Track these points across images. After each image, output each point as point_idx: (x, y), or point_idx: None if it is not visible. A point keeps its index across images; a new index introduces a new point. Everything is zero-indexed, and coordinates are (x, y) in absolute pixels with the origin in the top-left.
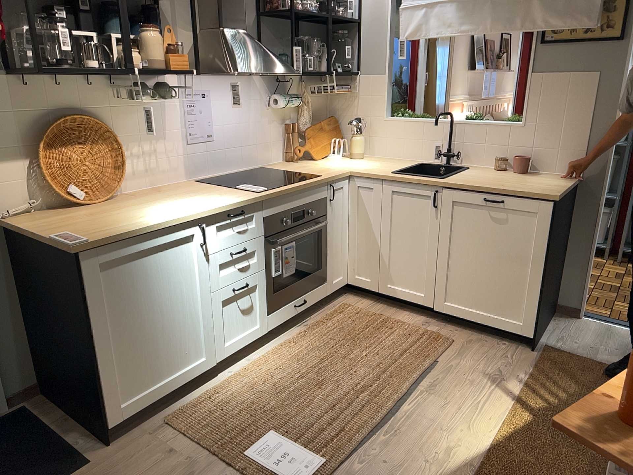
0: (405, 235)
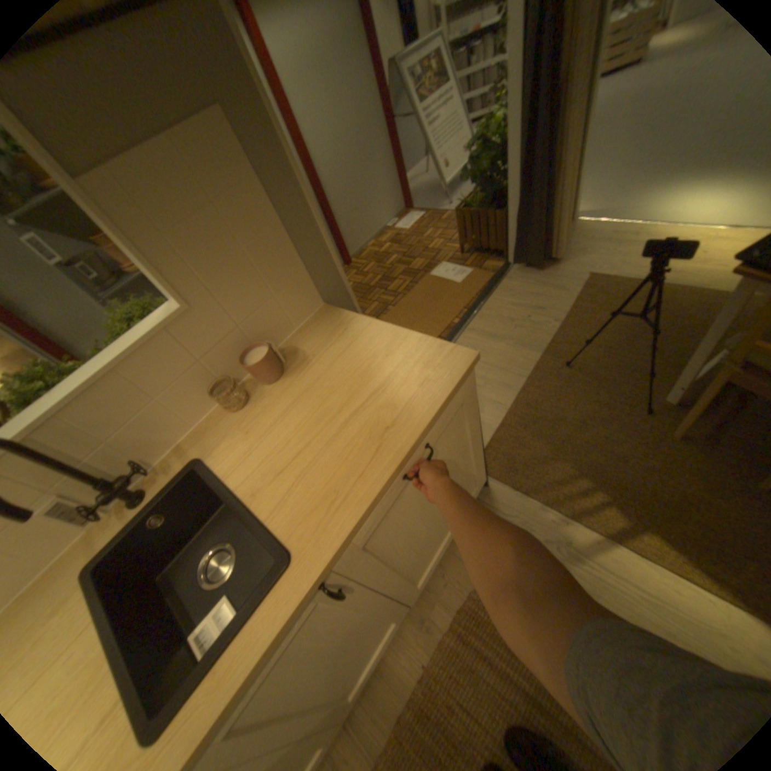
0: (318, 674)
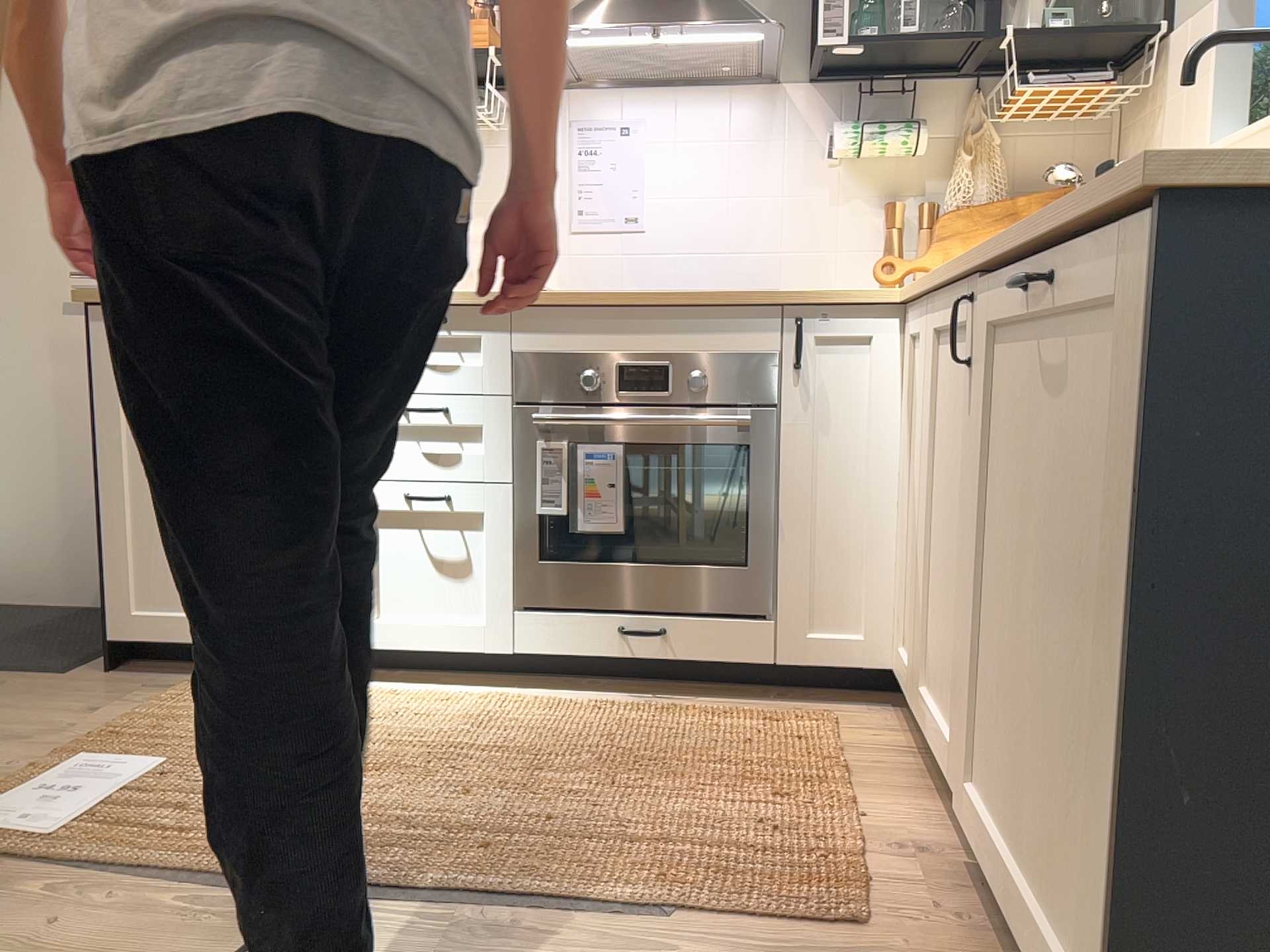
0: (951, 498)
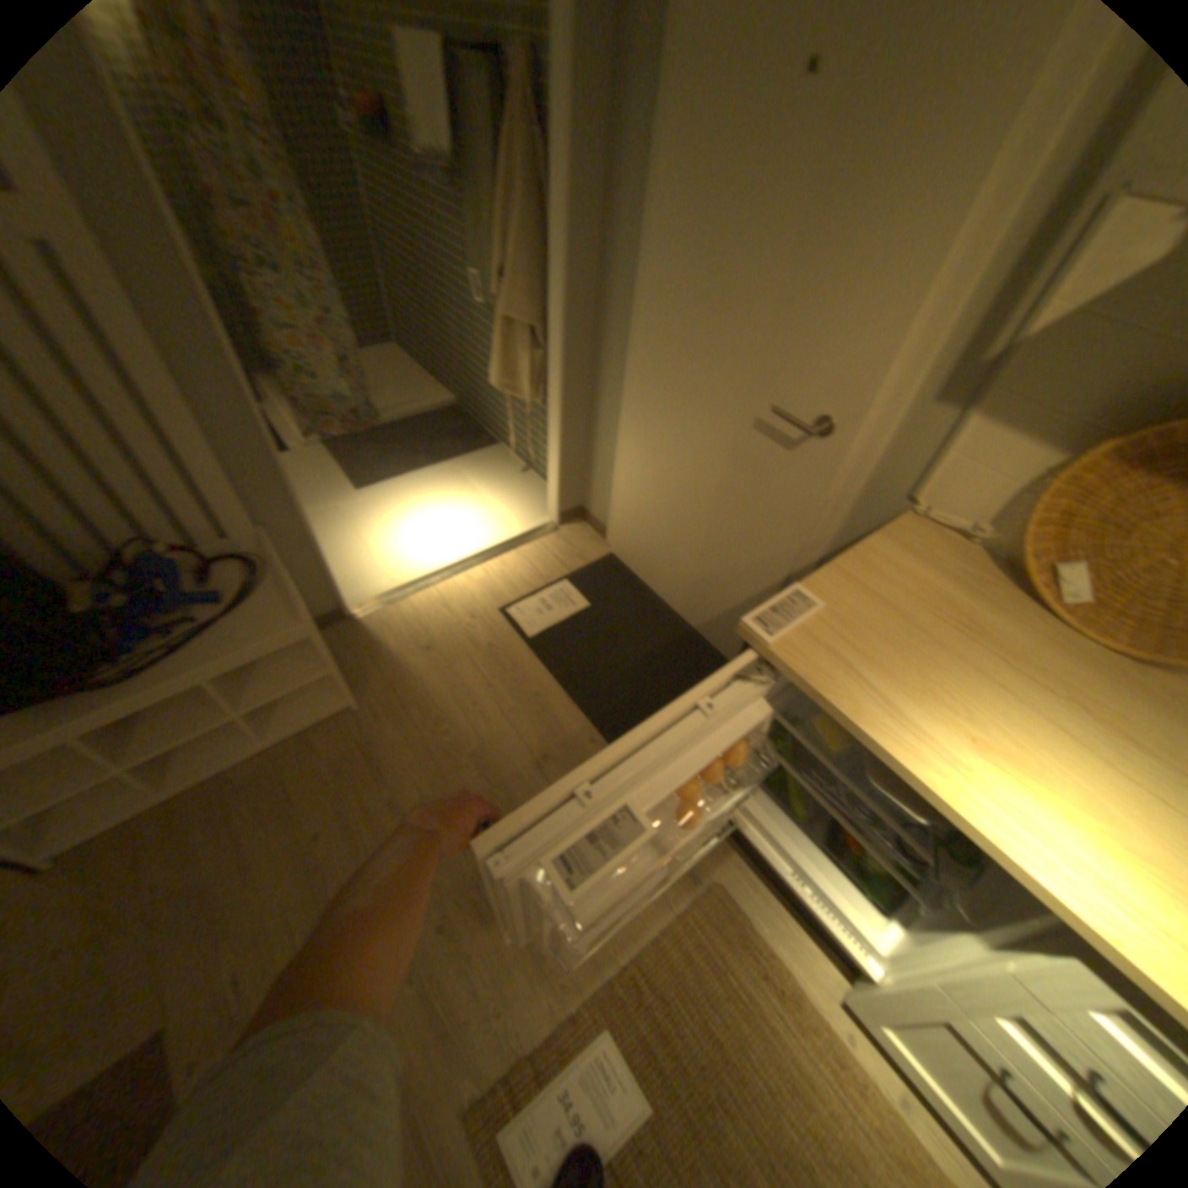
0: None
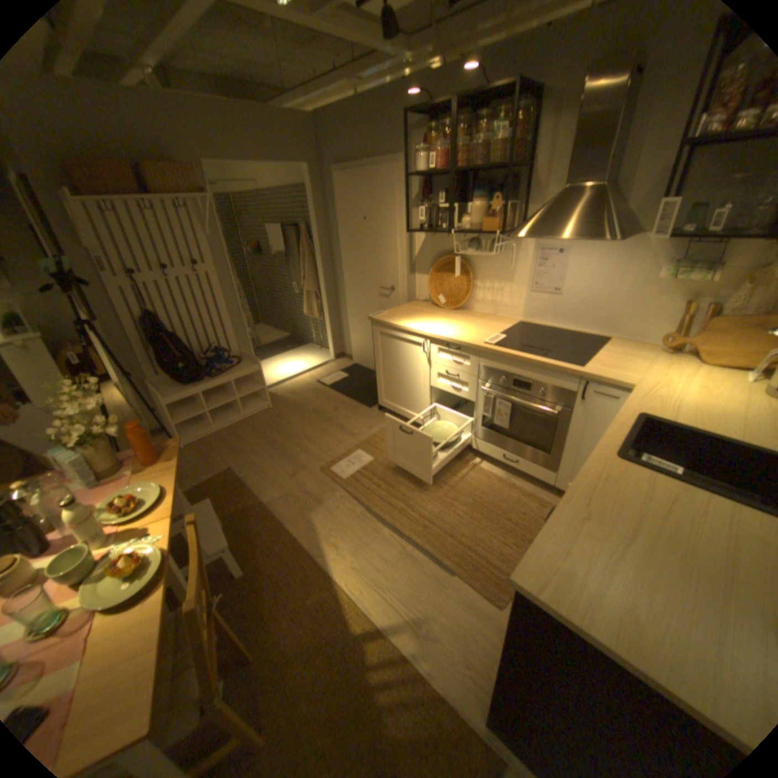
0: None
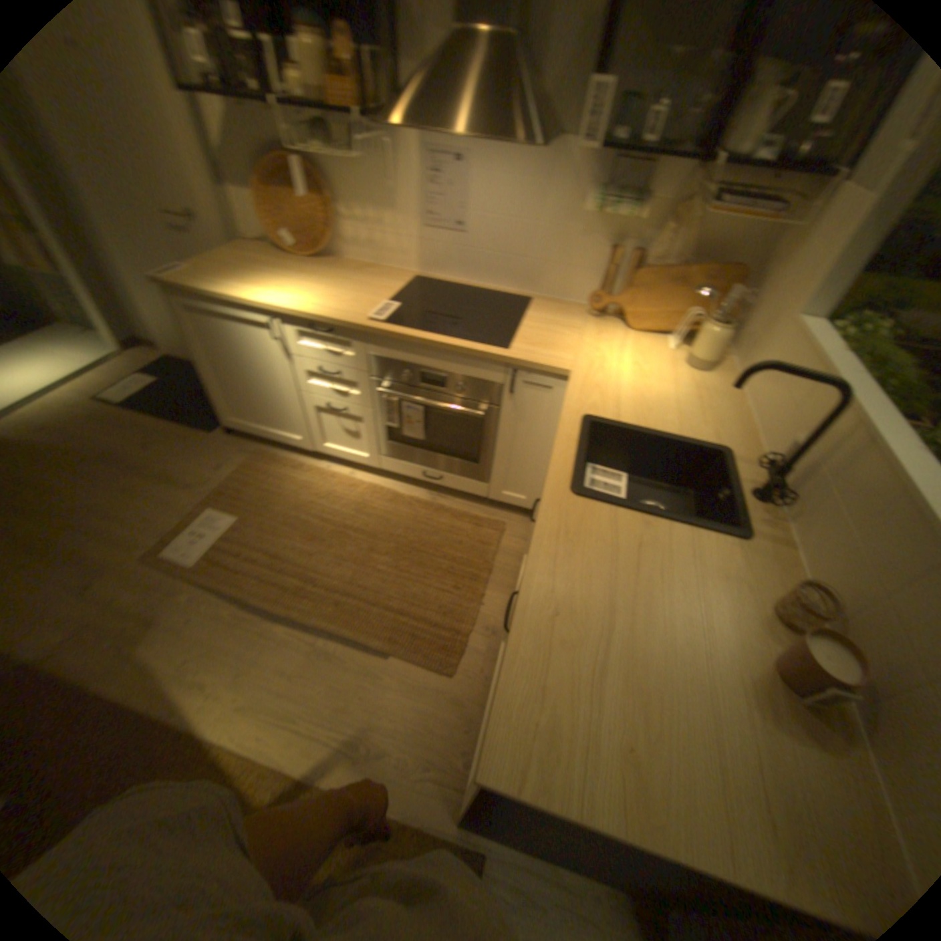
0: None
